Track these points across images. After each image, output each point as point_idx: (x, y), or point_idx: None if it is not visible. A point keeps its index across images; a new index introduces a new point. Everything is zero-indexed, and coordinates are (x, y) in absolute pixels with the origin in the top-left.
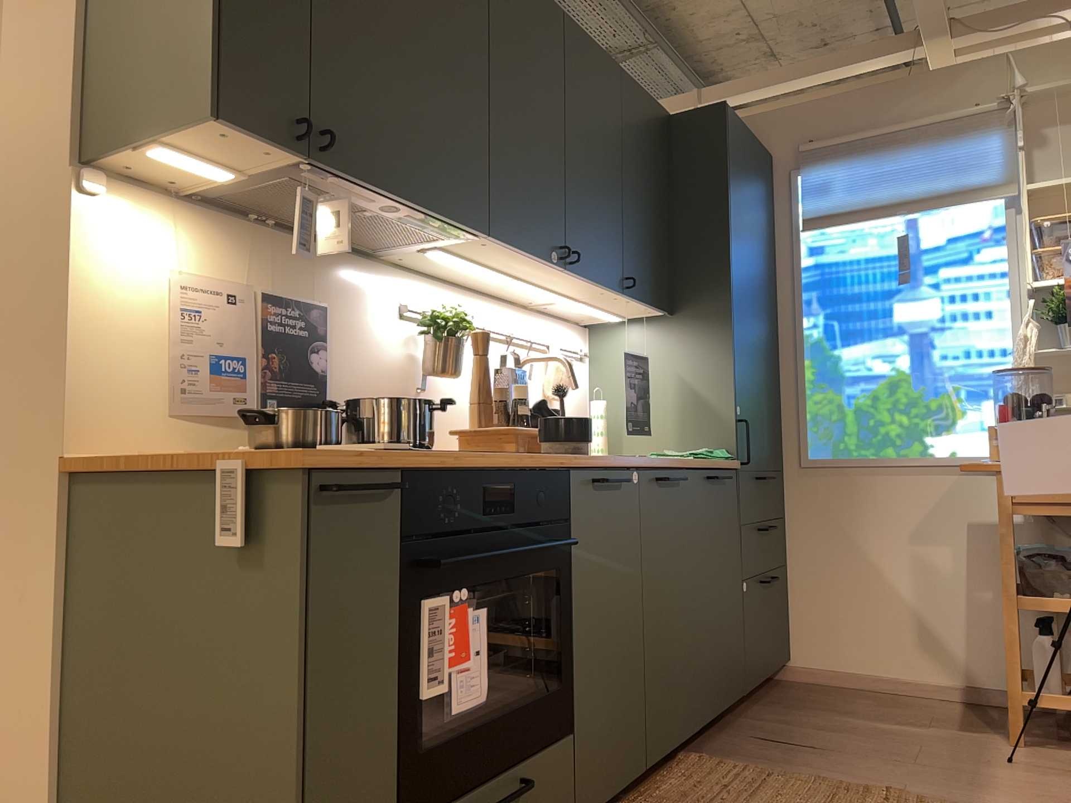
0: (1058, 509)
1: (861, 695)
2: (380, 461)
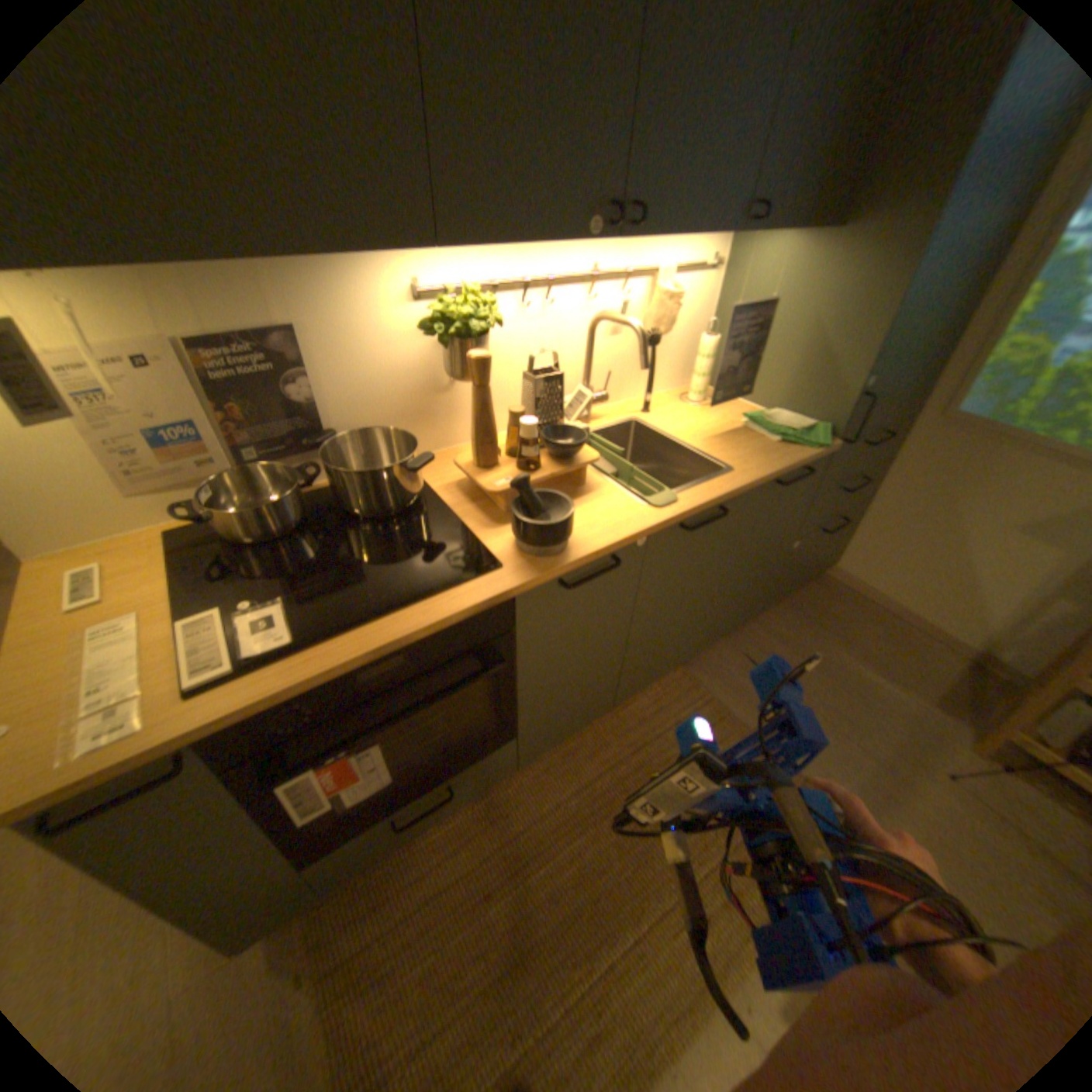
0: None
1: (878, 620)
2: (134, 763)
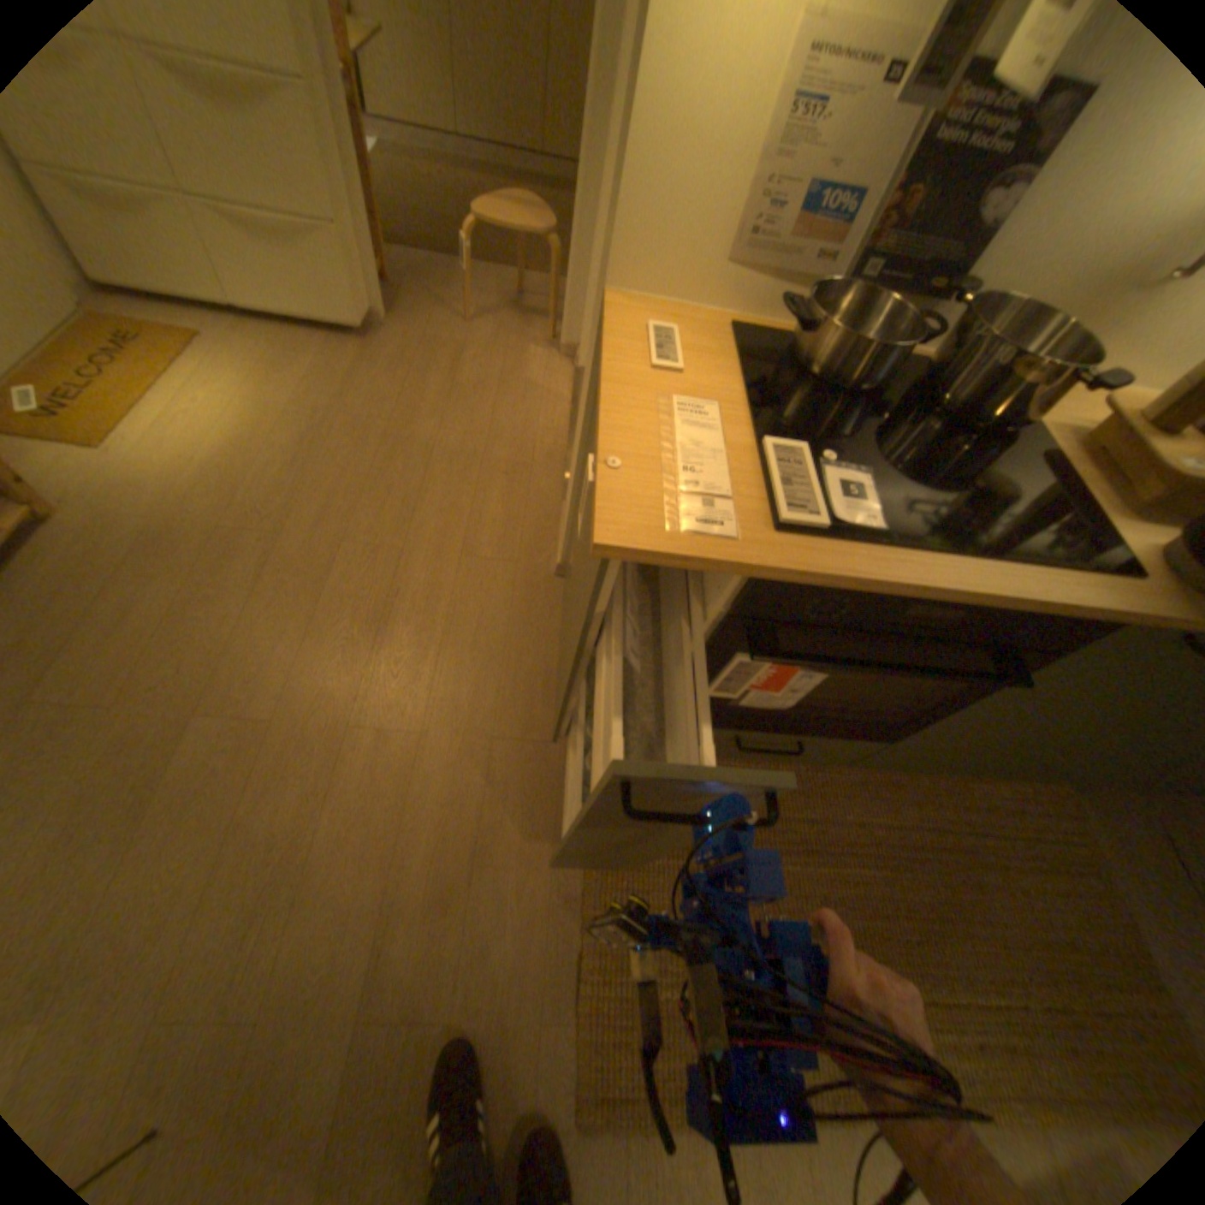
0: None
1: None
2: (724, 568)
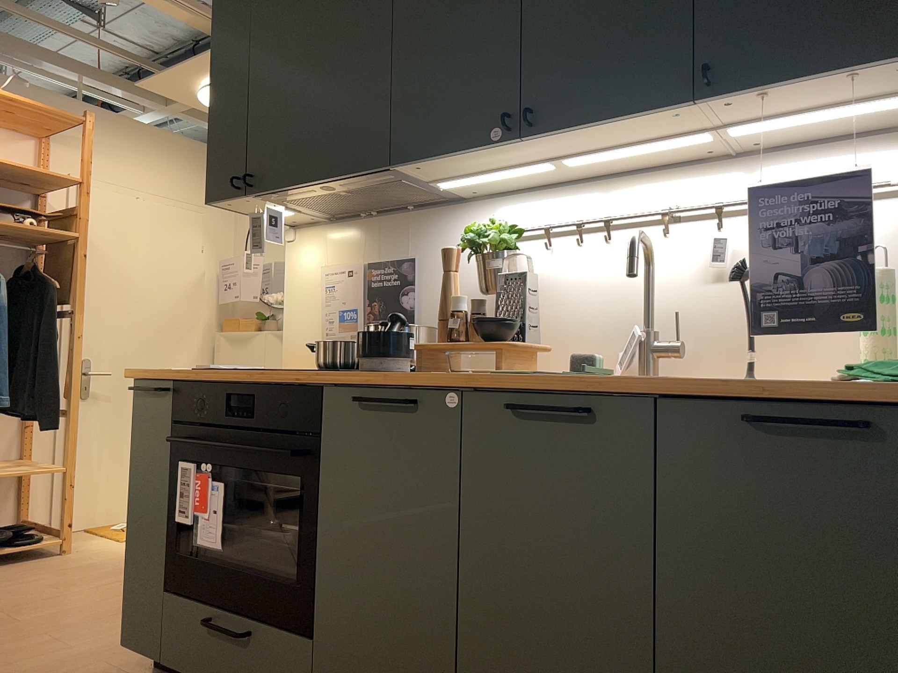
0: None
1: None
2: (158, 375)
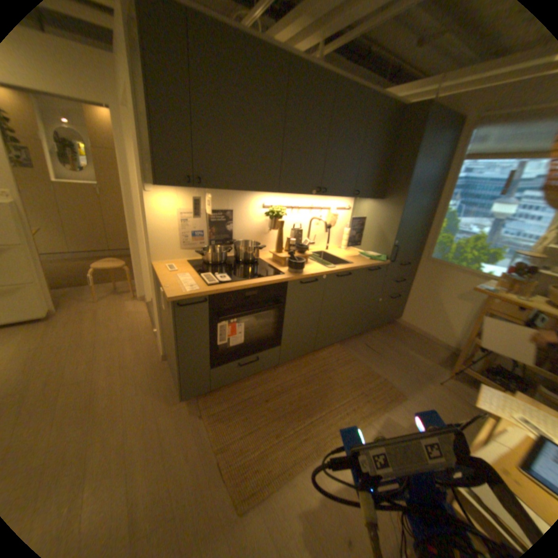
0: (508, 318)
1: (417, 338)
2: (198, 295)
